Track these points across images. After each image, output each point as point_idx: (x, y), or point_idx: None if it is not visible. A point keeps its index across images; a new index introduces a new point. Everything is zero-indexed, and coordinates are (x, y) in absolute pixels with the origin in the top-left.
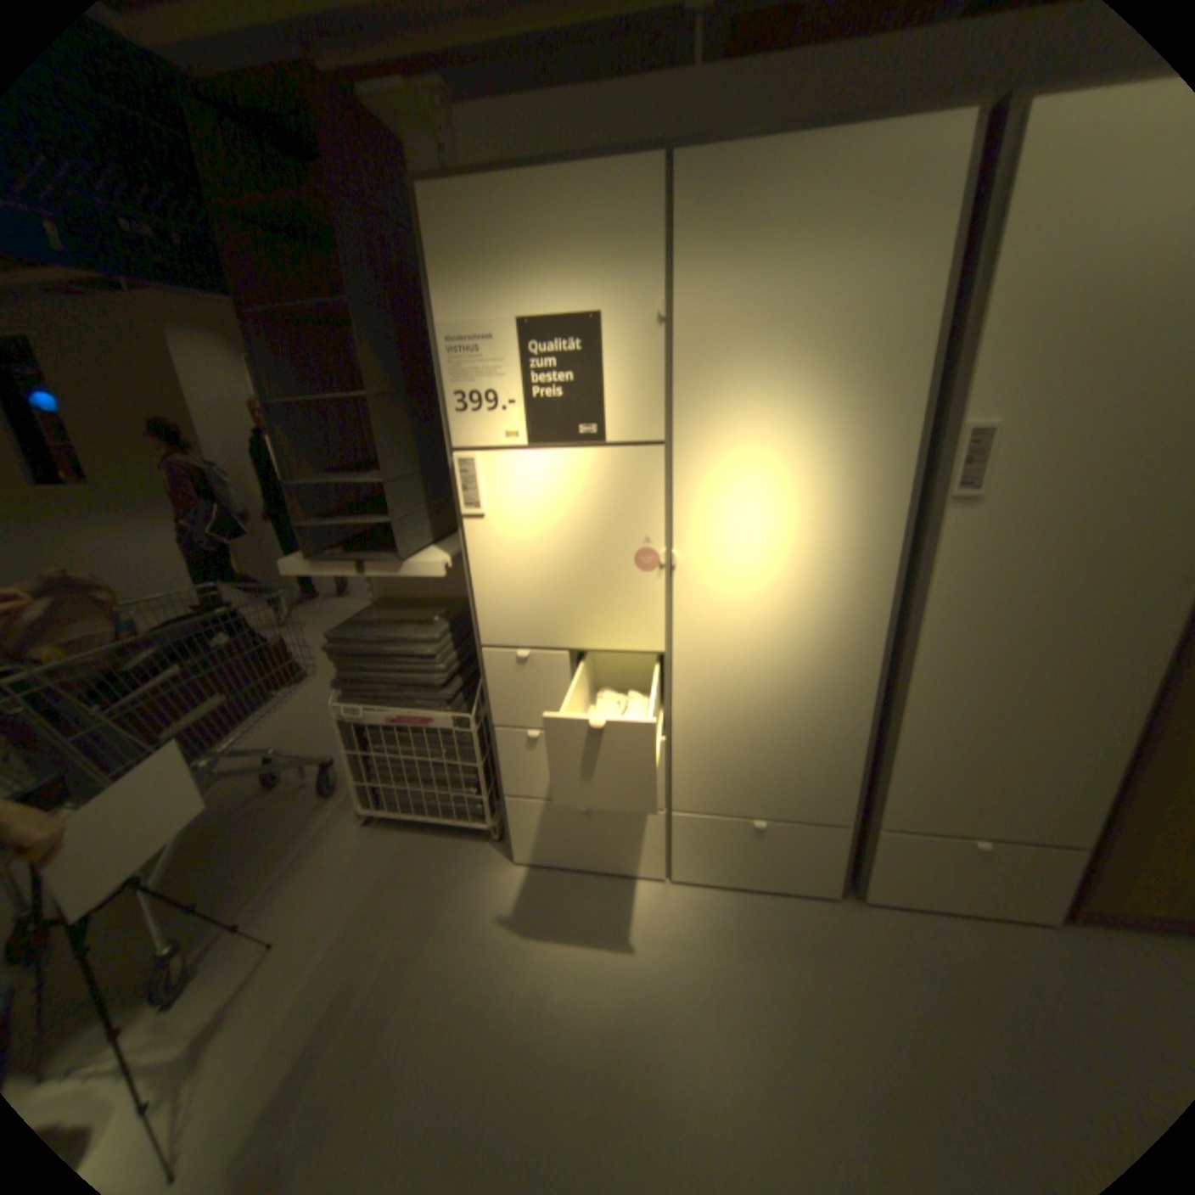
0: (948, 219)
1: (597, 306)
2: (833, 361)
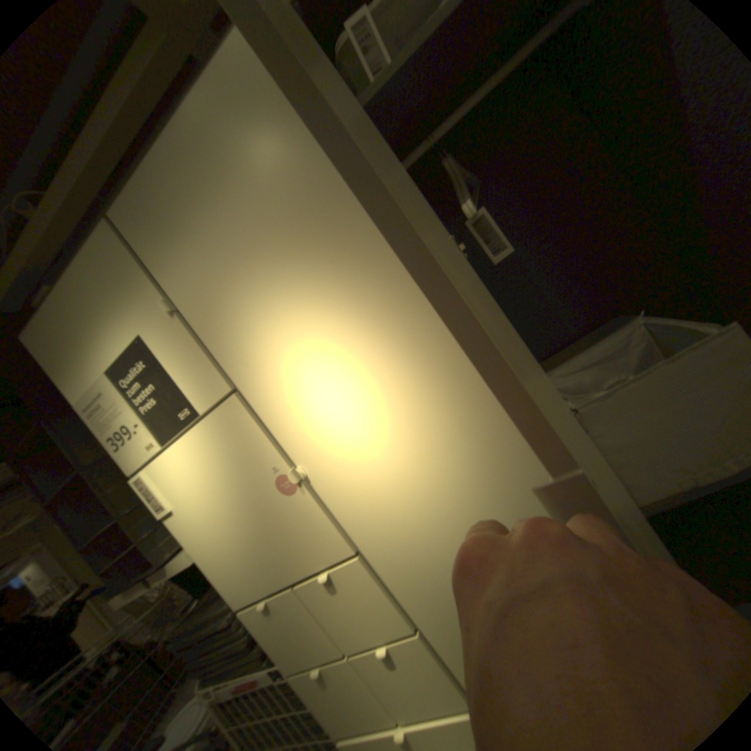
0: (280, 101)
1: (135, 333)
2: (289, 254)
